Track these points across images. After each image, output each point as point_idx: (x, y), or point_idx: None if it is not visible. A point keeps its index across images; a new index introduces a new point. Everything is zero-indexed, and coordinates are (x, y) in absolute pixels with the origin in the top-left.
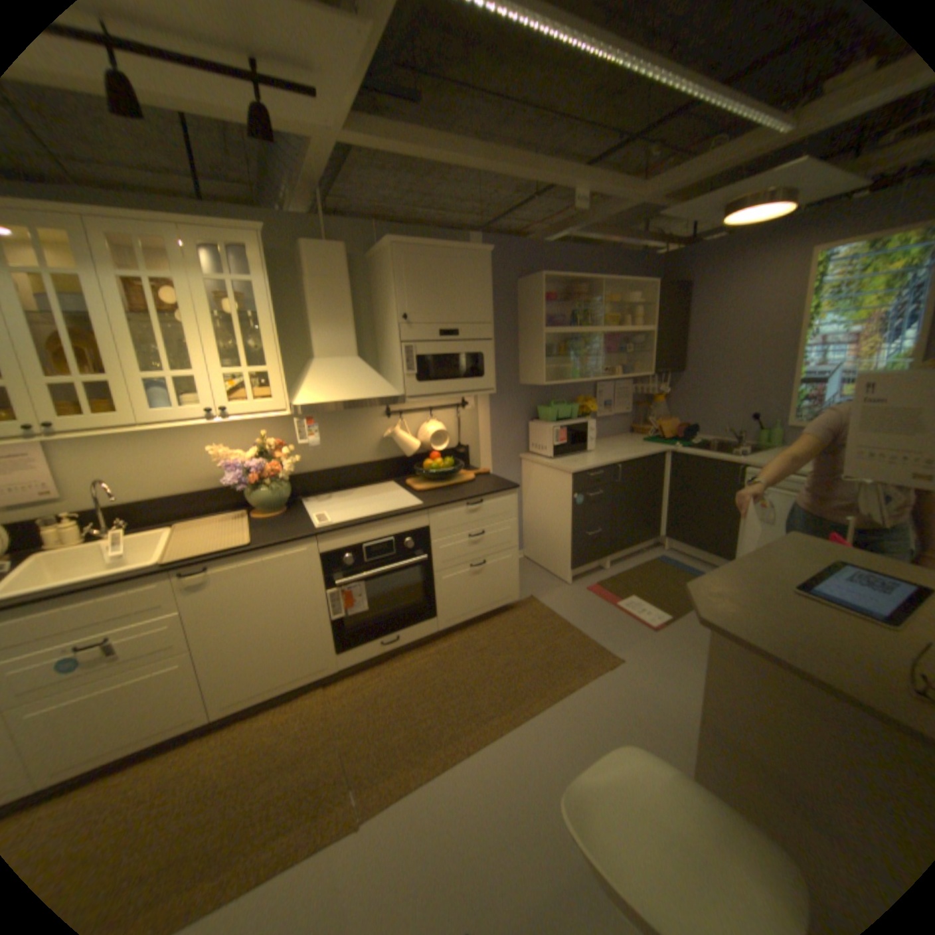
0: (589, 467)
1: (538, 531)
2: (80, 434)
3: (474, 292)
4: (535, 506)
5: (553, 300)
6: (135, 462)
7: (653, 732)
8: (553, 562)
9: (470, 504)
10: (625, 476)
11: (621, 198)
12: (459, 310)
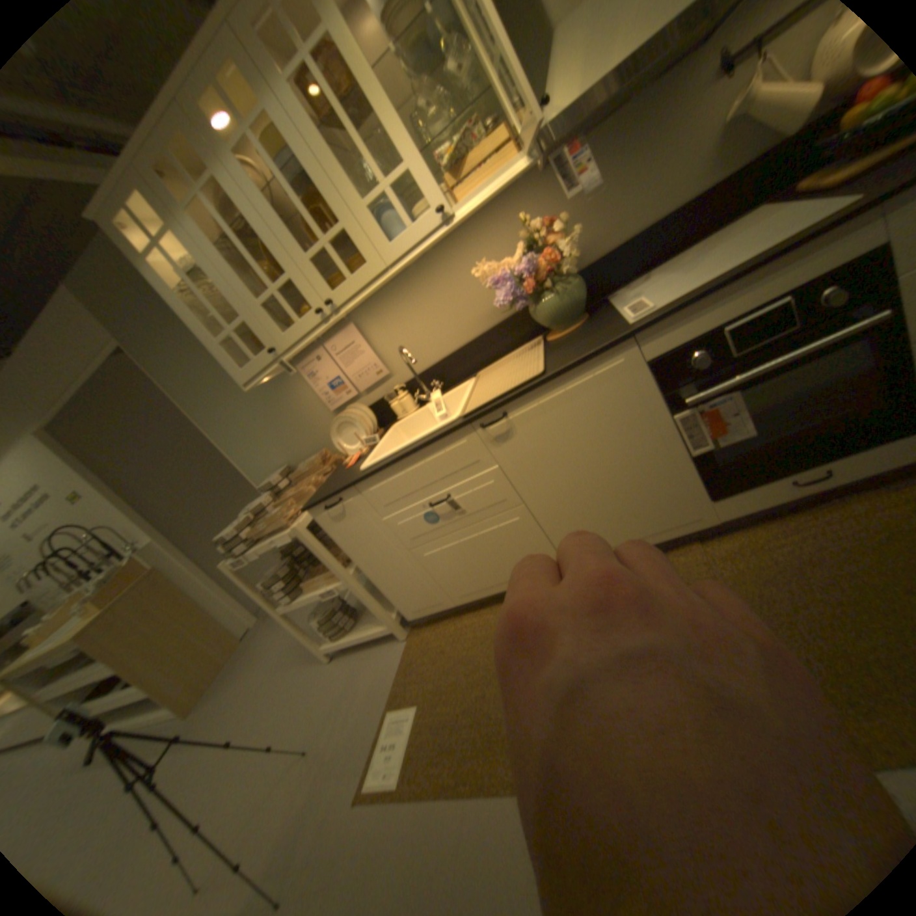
0: None
1: None
2: (353, 303)
3: None
4: None
5: None
6: (424, 320)
7: None
8: None
9: None
10: None
11: None
12: None
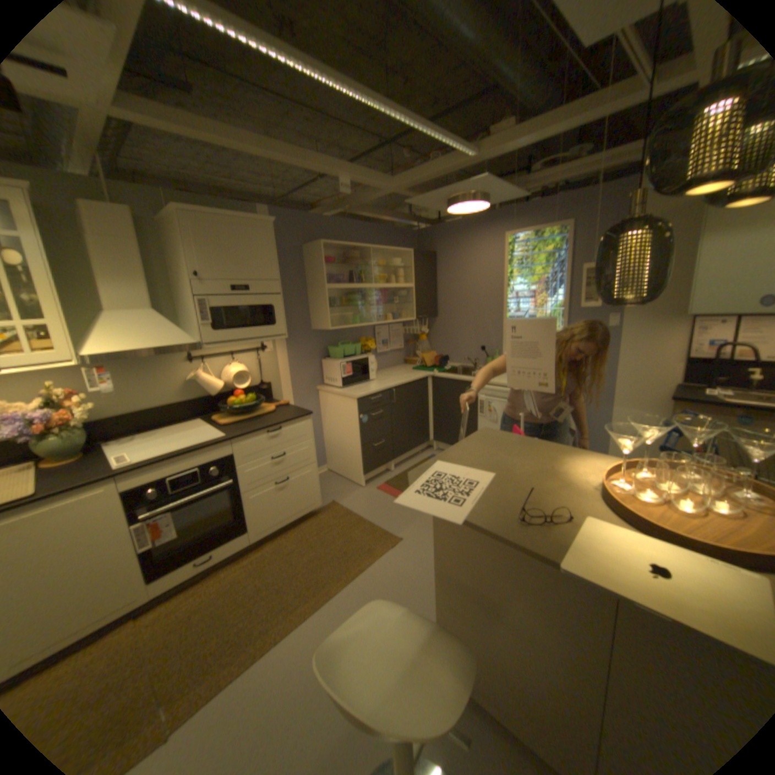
0: (369, 393)
1: (336, 447)
2: None
3: (261, 254)
4: (332, 428)
5: (334, 262)
6: None
7: (420, 588)
8: (349, 471)
9: (270, 432)
10: (398, 398)
11: (375, 188)
12: (248, 269)
